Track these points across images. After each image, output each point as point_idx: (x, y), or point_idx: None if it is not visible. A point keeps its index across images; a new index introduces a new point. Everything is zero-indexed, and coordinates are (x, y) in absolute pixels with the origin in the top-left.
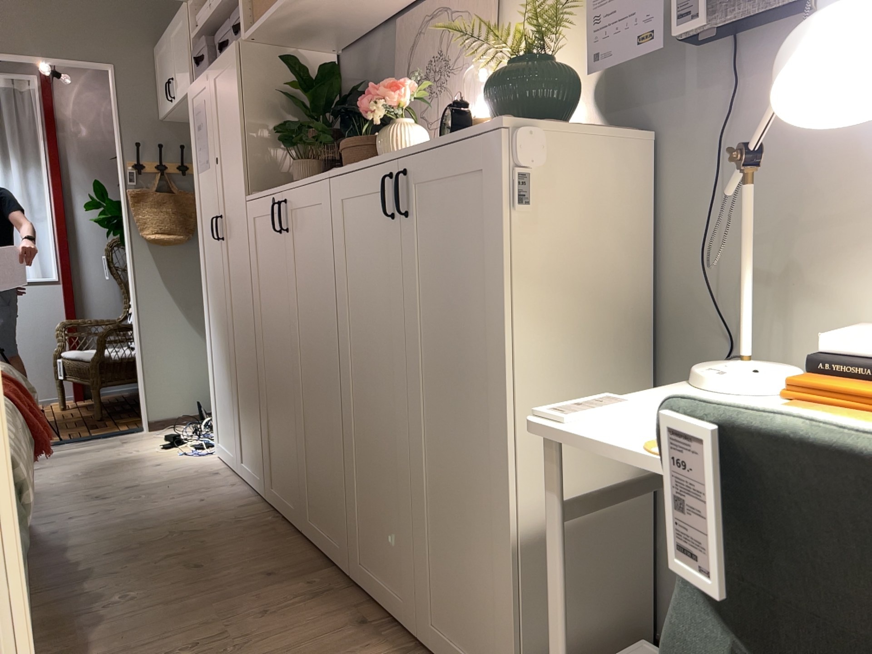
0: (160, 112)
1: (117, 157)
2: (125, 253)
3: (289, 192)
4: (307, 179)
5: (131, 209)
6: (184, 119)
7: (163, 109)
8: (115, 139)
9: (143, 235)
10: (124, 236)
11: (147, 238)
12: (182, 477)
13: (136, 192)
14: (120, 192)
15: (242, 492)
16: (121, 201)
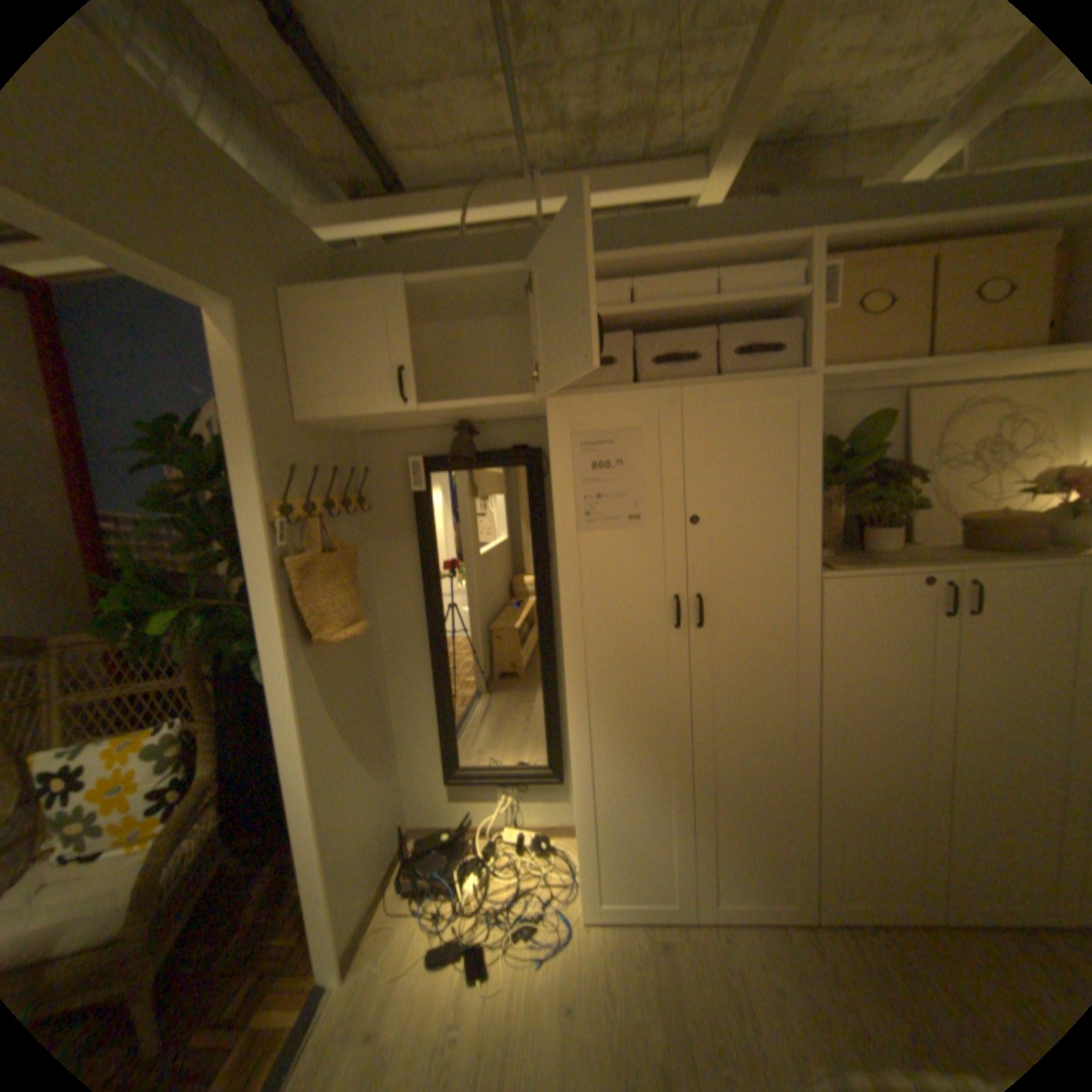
0: (311, 407)
1: (235, 492)
2: (267, 682)
3: (994, 572)
4: (1016, 559)
5: (280, 594)
6: (341, 423)
7: (334, 405)
8: (229, 455)
9: (324, 636)
10: (262, 649)
11: (335, 640)
12: (659, 993)
13: (306, 560)
14: (247, 564)
15: (761, 940)
16: (250, 581)
